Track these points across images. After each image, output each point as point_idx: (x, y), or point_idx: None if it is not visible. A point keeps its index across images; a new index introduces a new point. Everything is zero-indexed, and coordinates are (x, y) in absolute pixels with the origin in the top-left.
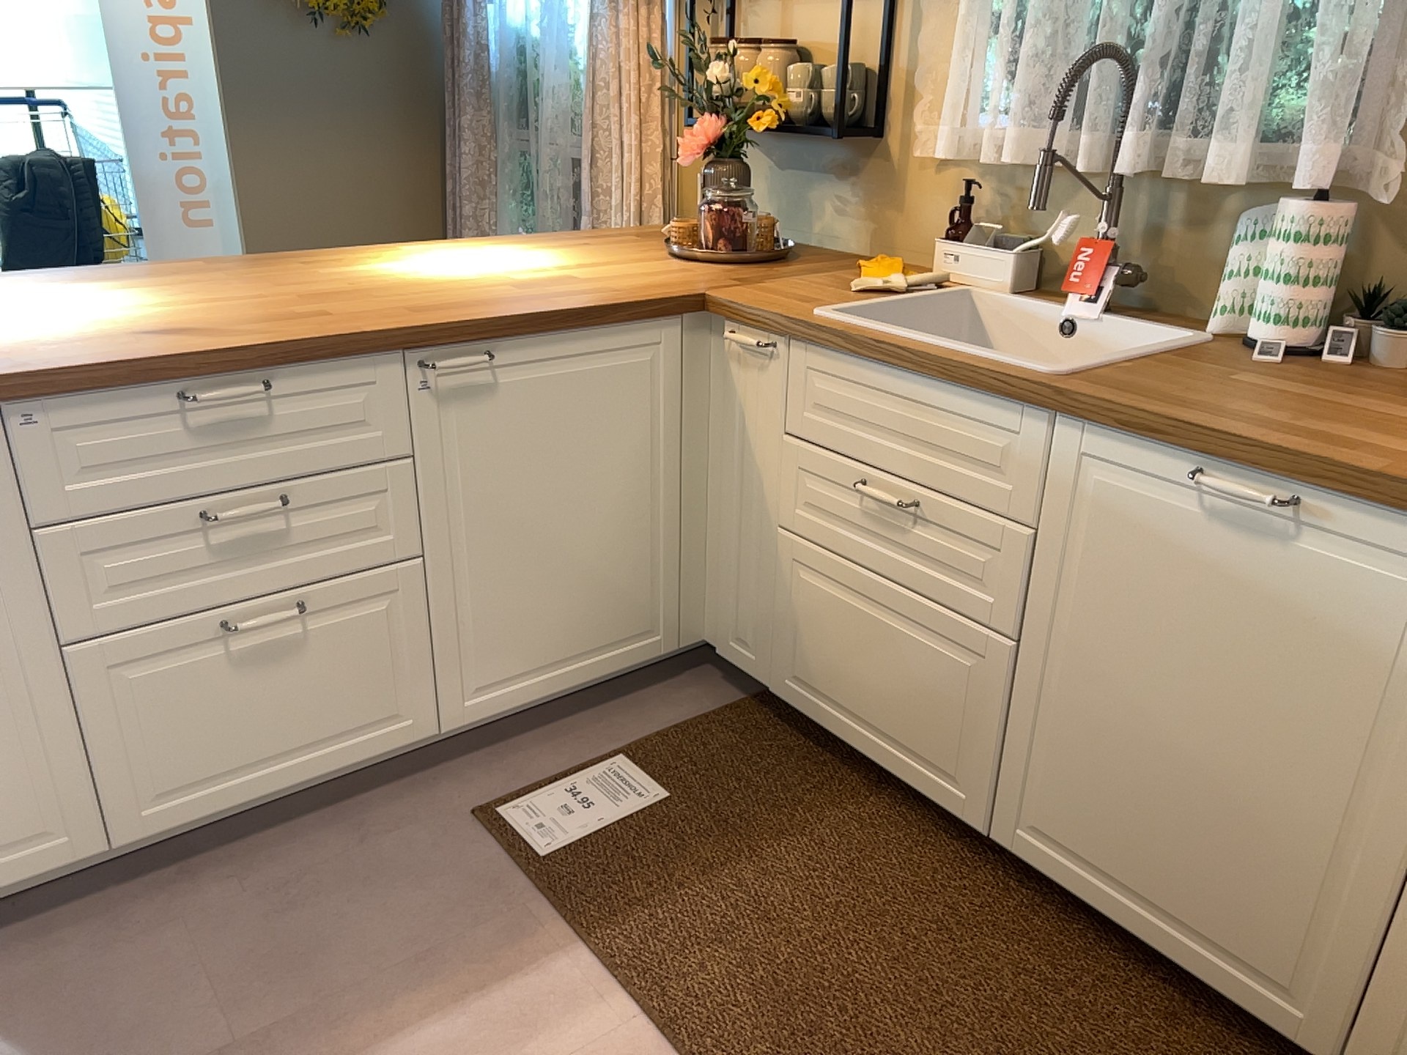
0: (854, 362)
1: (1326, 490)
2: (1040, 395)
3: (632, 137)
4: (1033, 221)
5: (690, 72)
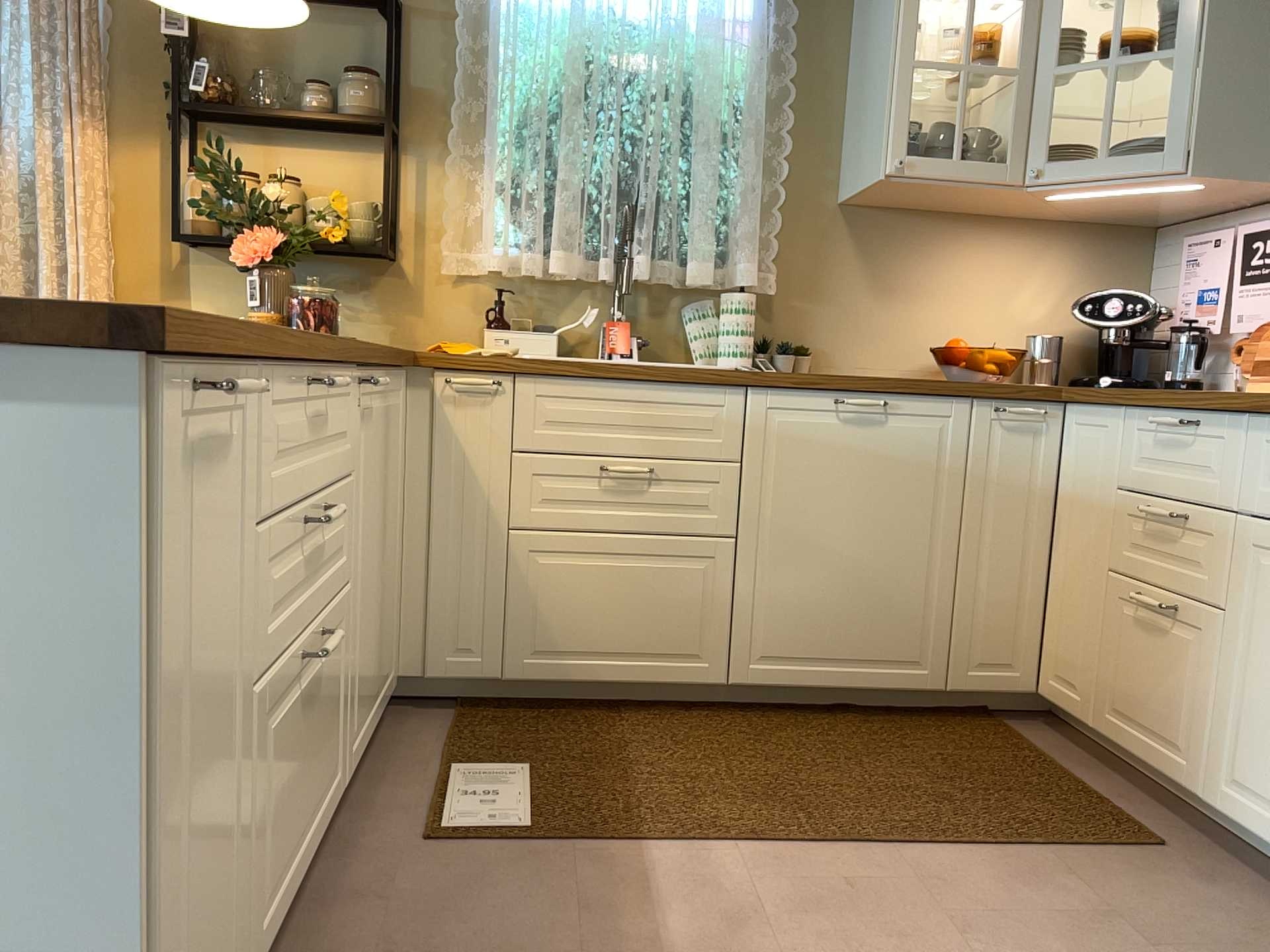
0: (585, 383)
1: (901, 391)
2: (744, 375)
3: (86, 248)
4: (545, 314)
5: (173, 192)
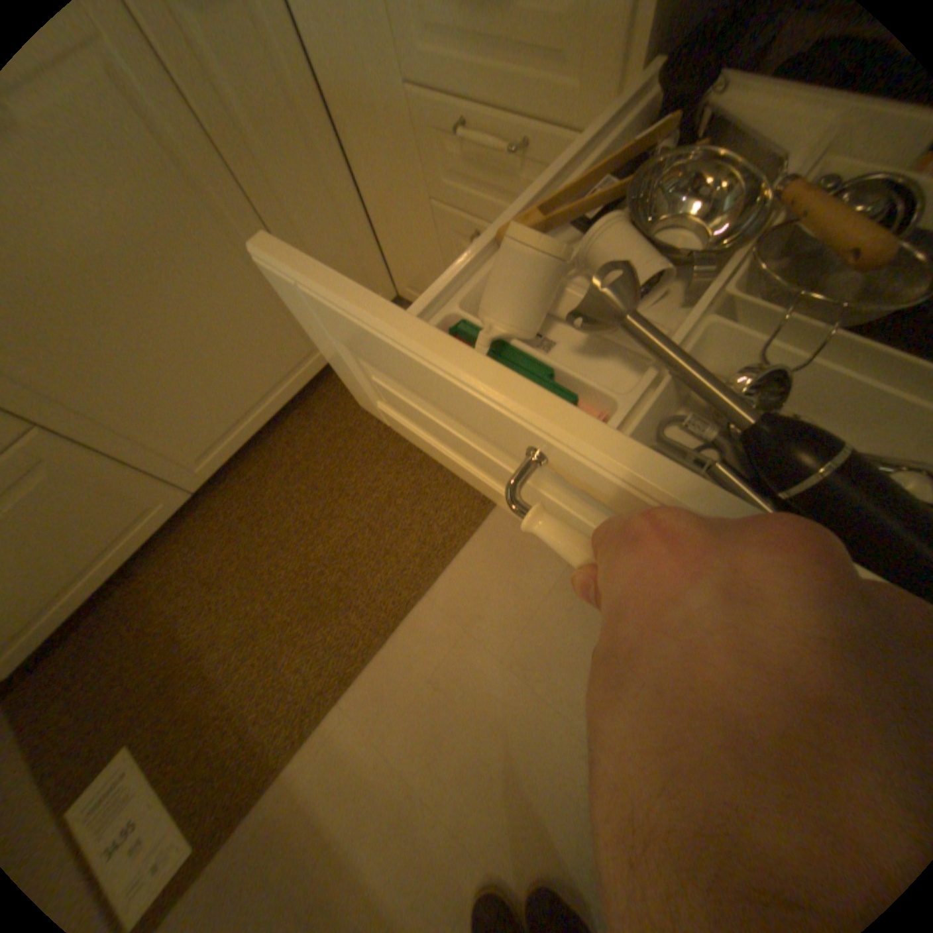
0: None
1: None
2: None
3: None
4: None
5: None
